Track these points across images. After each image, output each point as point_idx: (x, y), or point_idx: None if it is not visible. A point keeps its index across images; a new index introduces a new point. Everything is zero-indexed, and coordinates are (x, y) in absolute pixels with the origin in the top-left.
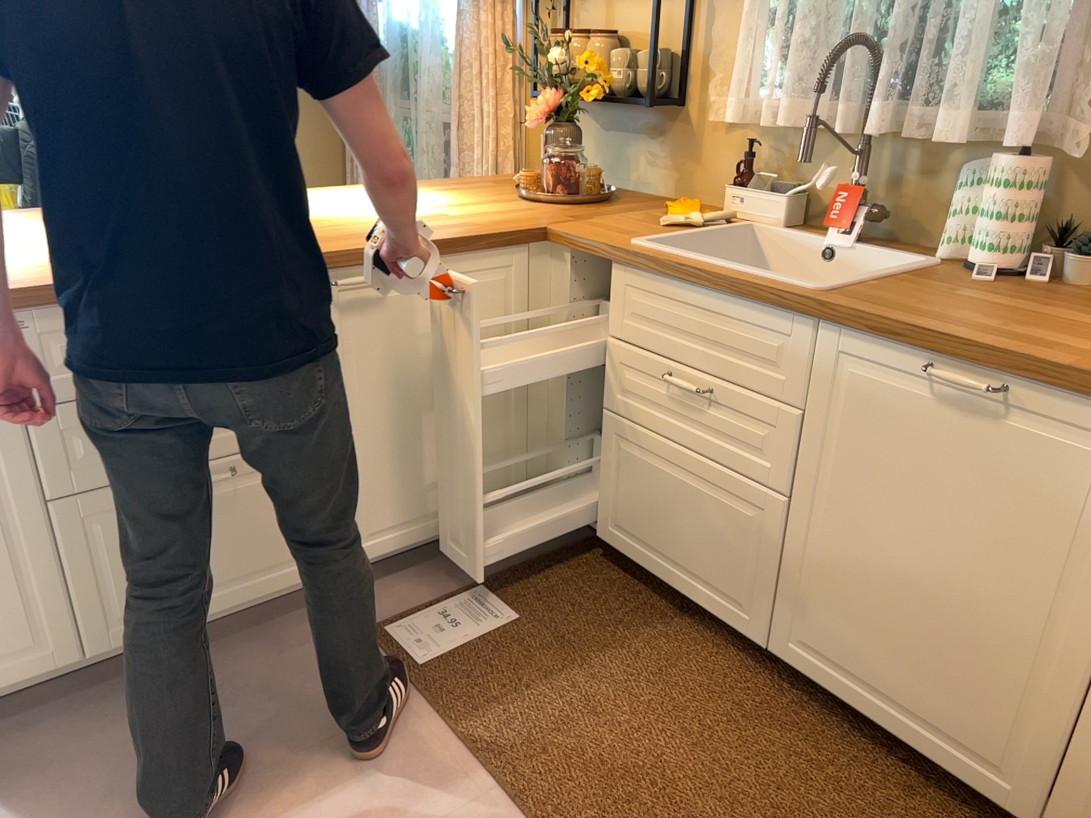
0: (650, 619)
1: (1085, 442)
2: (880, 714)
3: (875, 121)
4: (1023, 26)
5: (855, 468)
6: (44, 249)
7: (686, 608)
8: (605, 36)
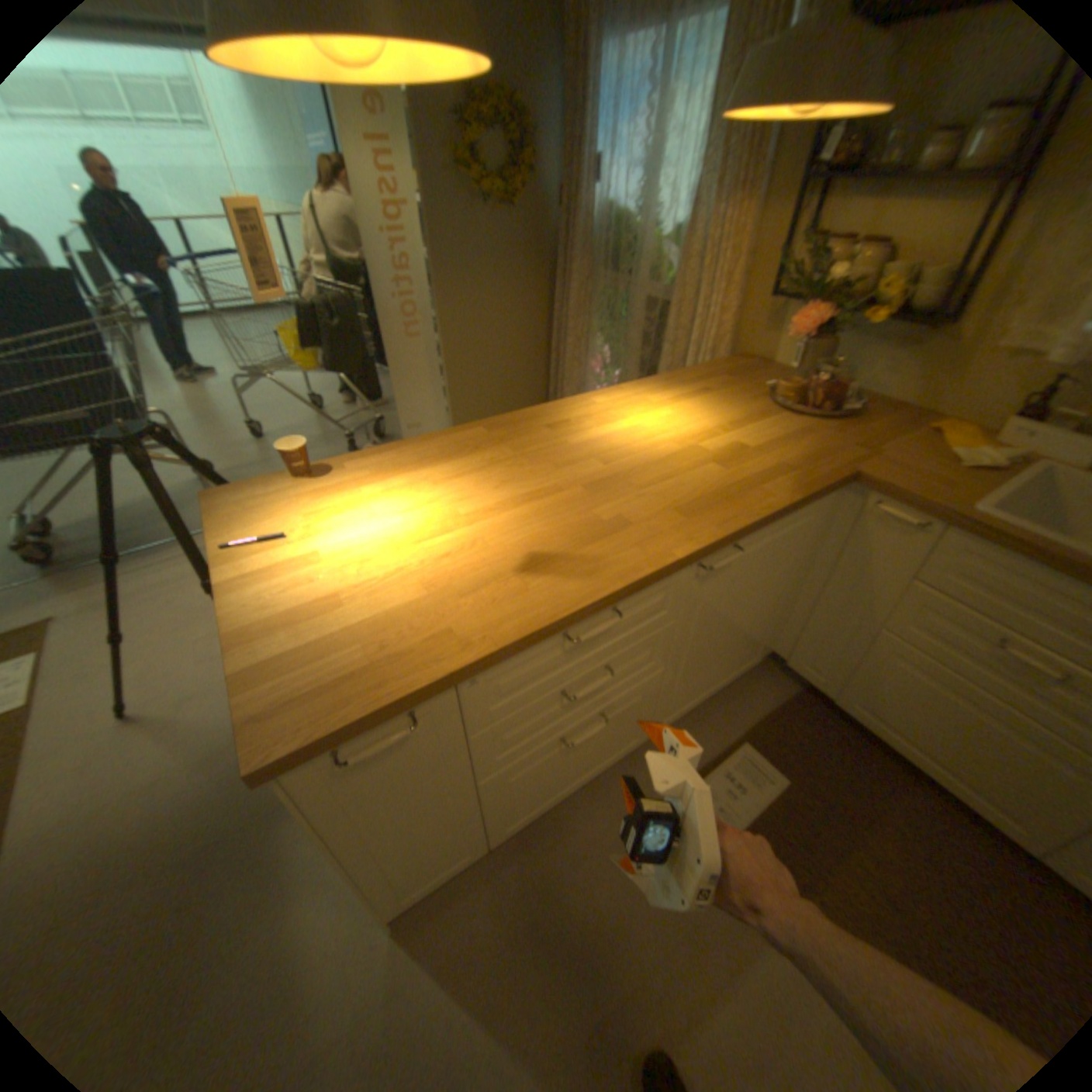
0: (896, 789)
1: None
2: None
3: None
4: None
5: None
6: (440, 542)
7: (921, 777)
8: (883, 242)
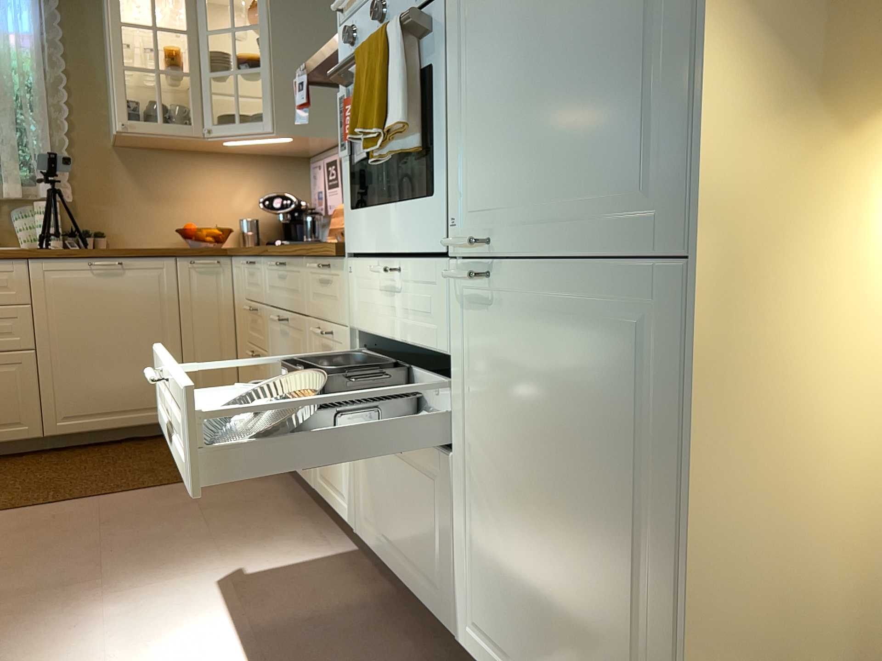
0: None
1: (151, 271)
2: (113, 422)
3: None
4: (32, 150)
5: (66, 318)
6: None
7: None
8: None
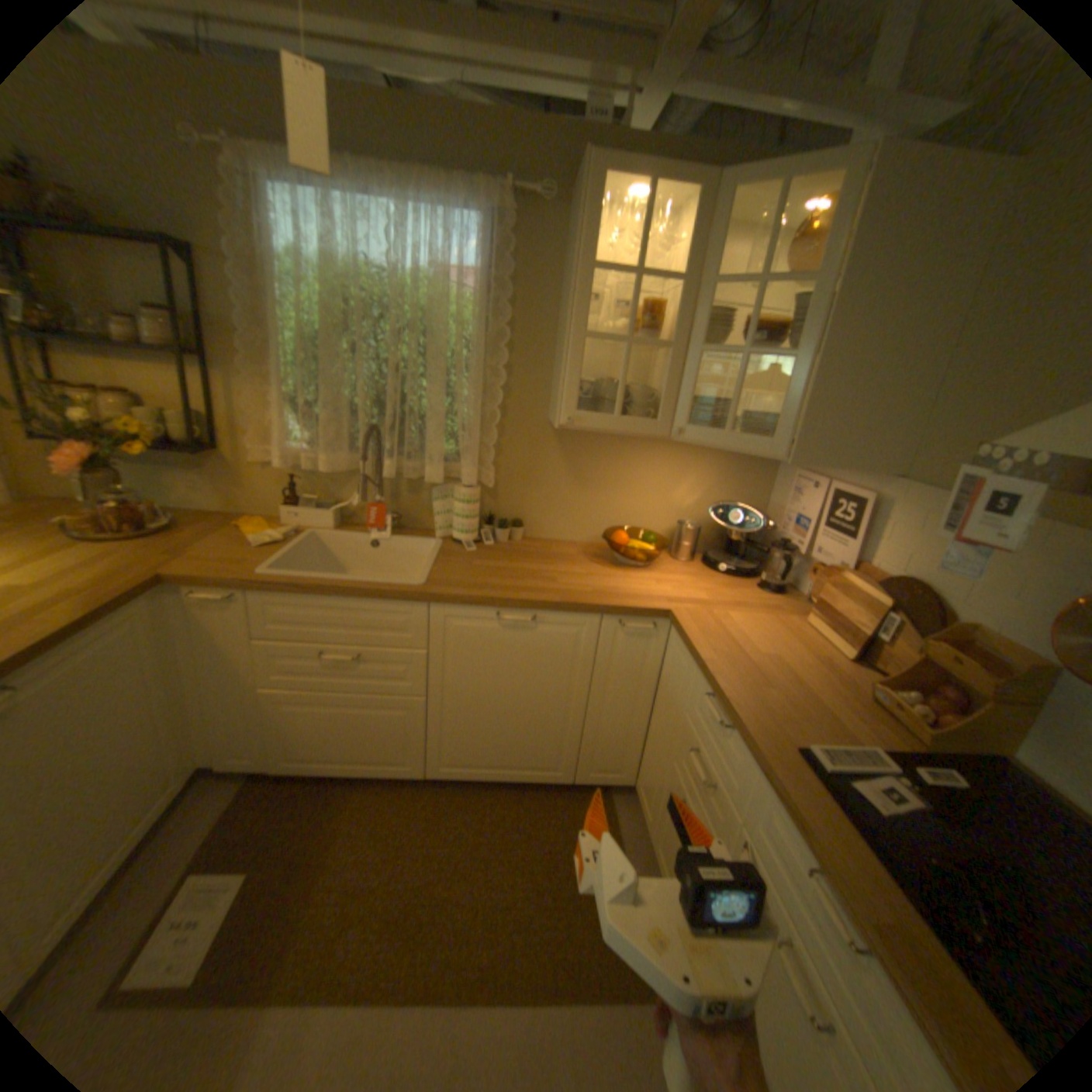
0: (337, 806)
1: (569, 629)
2: (496, 777)
3: (389, 470)
4: (460, 425)
5: (464, 670)
6: None
7: (353, 783)
8: (118, 393)
